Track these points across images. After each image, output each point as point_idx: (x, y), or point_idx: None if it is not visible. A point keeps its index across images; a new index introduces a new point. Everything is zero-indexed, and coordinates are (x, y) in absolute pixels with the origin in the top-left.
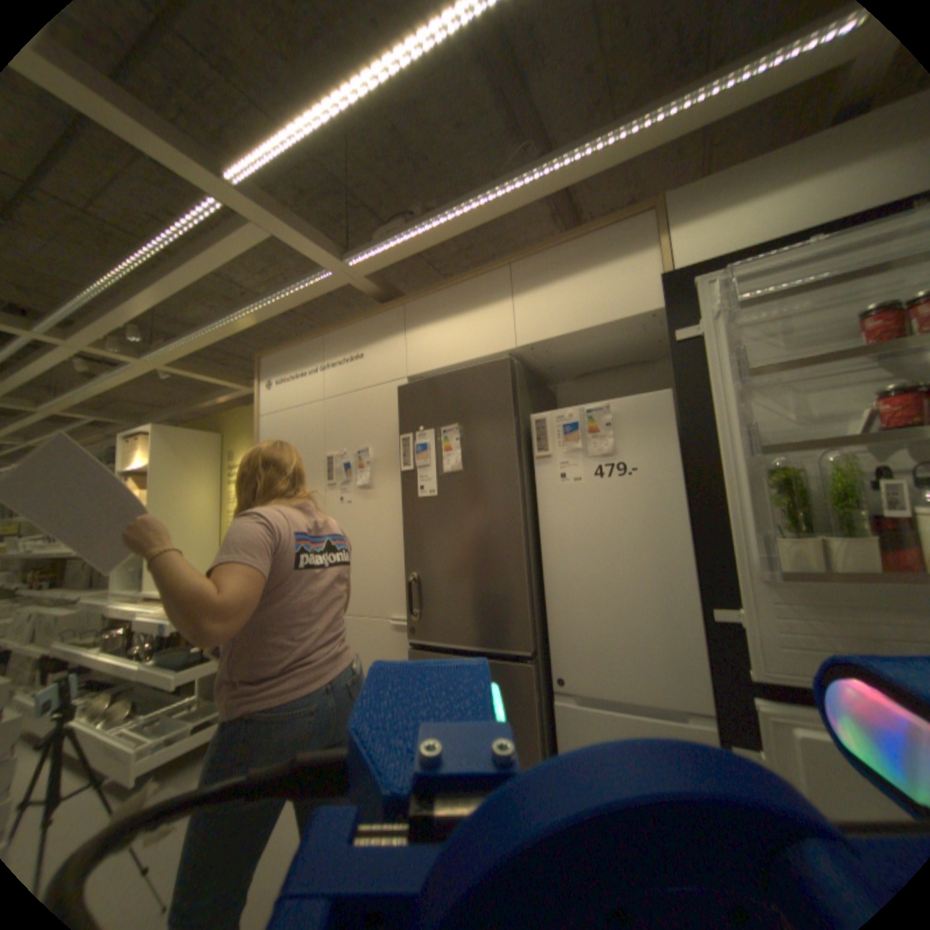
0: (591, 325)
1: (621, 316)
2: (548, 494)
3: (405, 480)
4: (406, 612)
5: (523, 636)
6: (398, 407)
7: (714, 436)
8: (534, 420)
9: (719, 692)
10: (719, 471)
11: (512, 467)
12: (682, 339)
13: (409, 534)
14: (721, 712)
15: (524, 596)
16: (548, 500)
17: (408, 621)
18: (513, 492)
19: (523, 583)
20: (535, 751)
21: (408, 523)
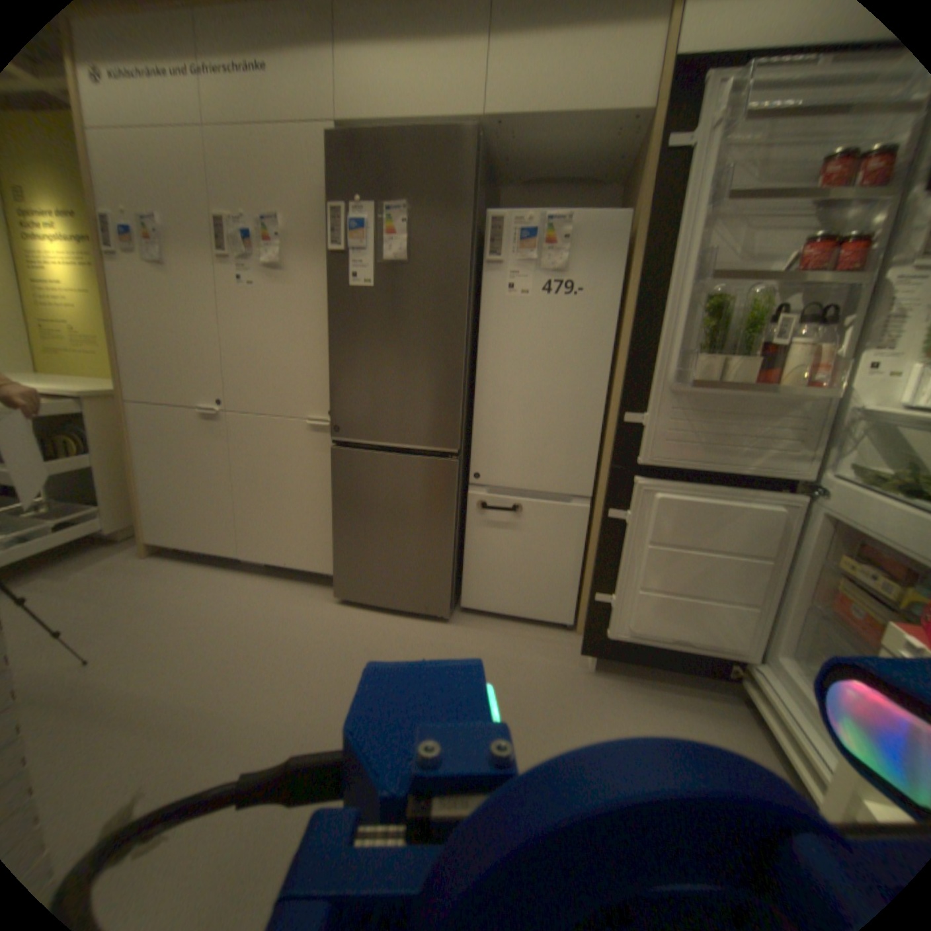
0: (573, 110)
1: (606, 108)
2: (492, 304)
3: (333, 264)
4: (330, 411)
5: (451, 436)
6: (325, 163)
7: (669, 261)
8: (490, 218)
9: (610, 474)
10: (663, 295)
11: (463, 267)
12: (673, 148)
13: (331, 330)
14: (608, 487)
15: (457, 400)
16: (492, 310)
17: (327, 421)
18: (461, 295)
19: (458, 388)
20: (449, 525)
21: (331, 318)
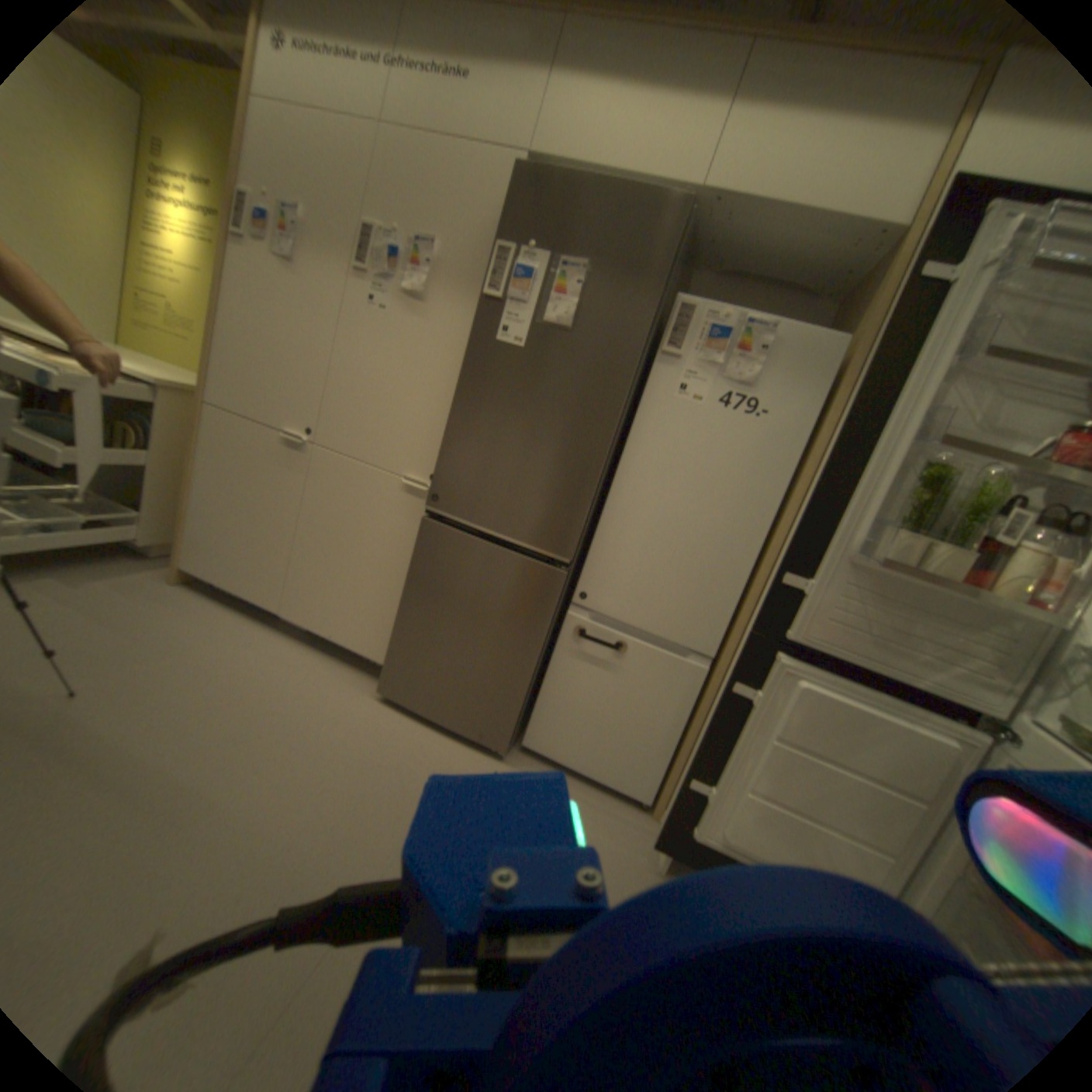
0: (809, 207)
1: (850, 214)
2: (655, 403)
3: (483, 311)
4: (432, 476)
5: (566, 543)
6: (507, 197)
7: (887, 409)
8: (679, 305)
9: (748, 641)
10: (869, 448)
11: (633, 353)
12: (925, 280)
13: (459, 385)
14: (741, 656)
15: (585, 504)
16: (652, 410)
17: (425, 487)
18: (622, 384)
19: (590, 490)
20: (535, 647)
21: (463, 371)
